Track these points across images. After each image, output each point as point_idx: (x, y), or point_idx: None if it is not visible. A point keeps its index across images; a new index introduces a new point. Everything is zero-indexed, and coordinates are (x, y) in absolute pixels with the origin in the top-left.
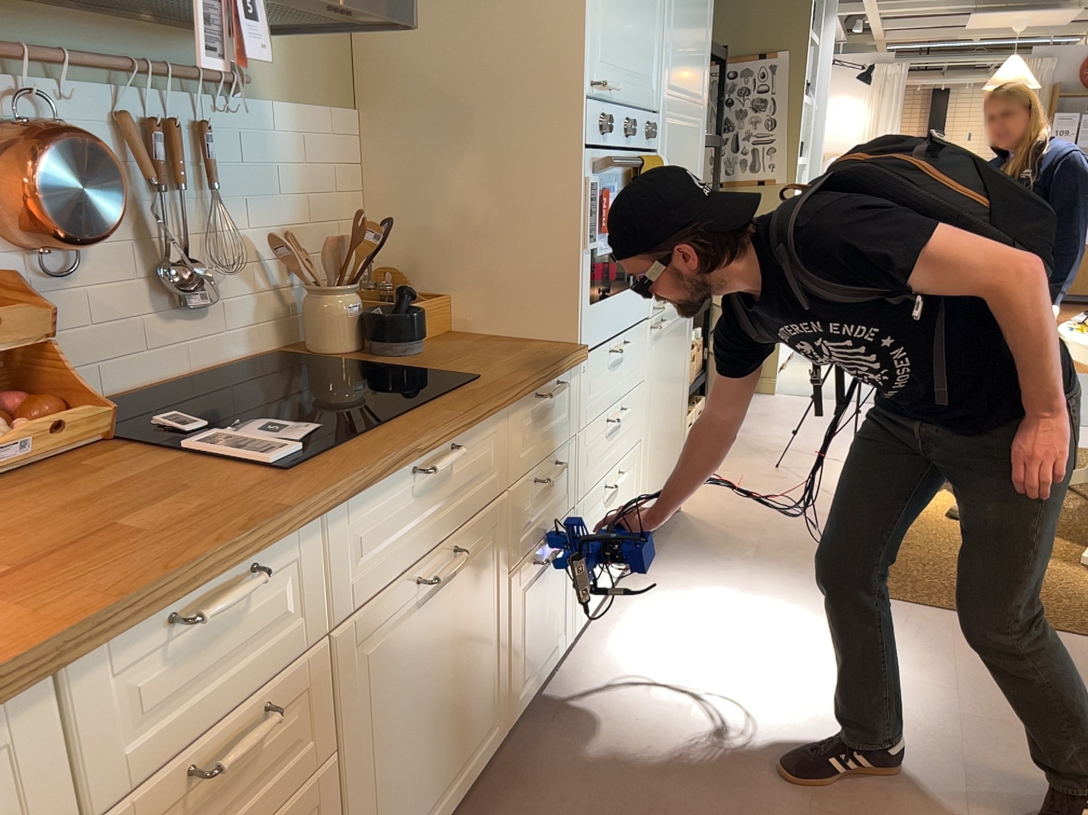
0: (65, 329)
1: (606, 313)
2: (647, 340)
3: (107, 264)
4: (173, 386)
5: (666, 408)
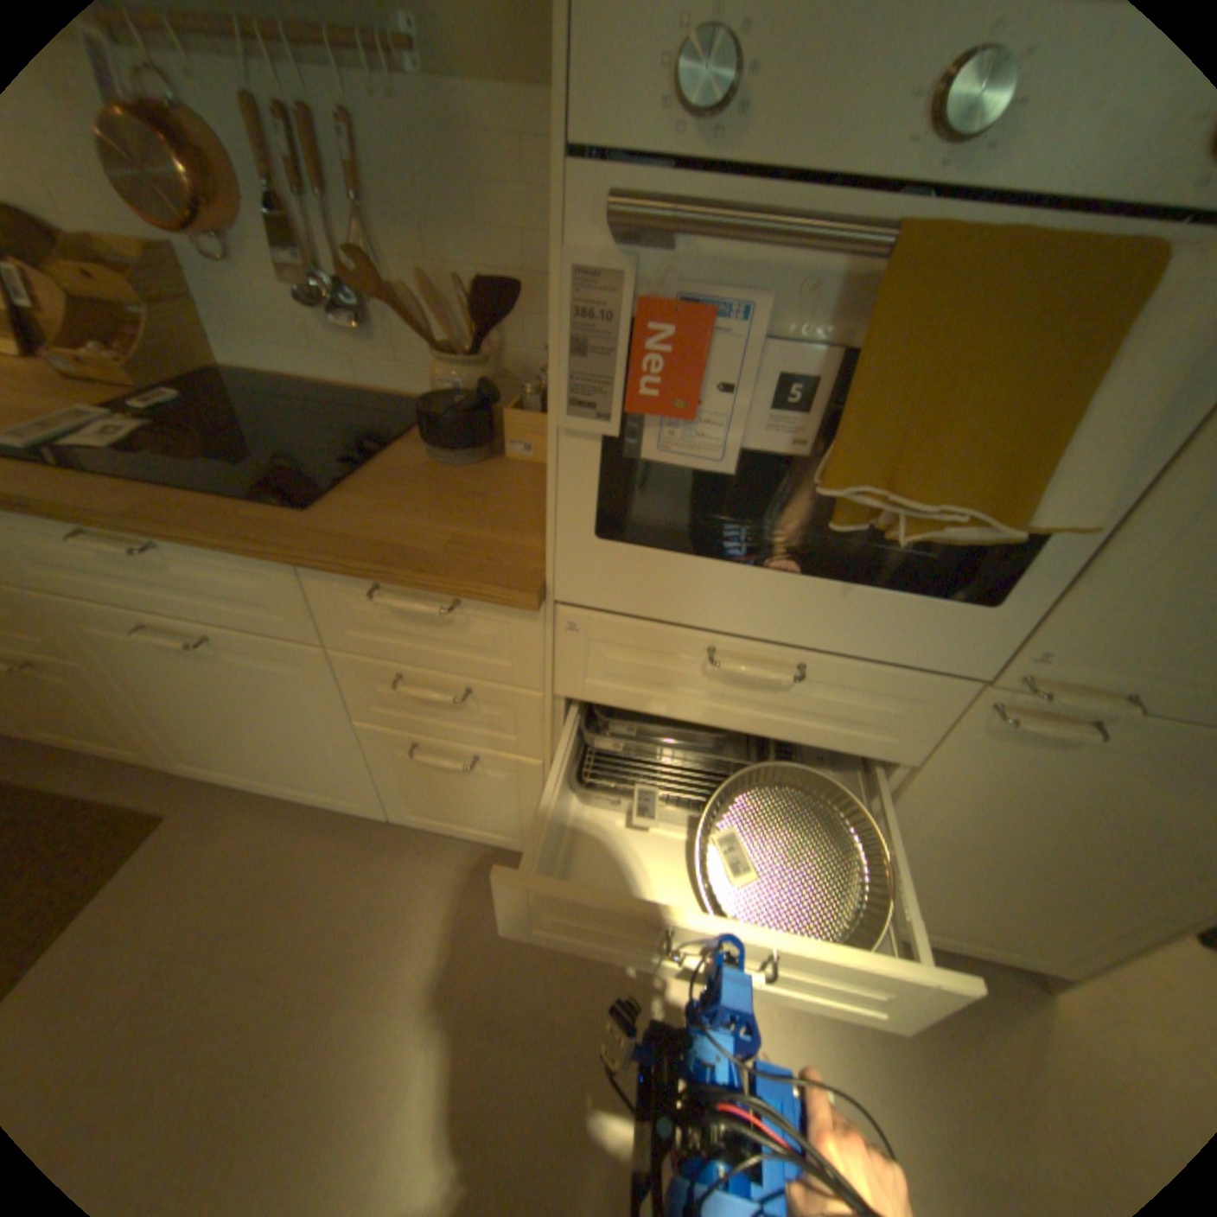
0: (230, 305)
1: (688, 582)
2: (967, 718)
3: (255, 258)
4: (331, 389)
5: (1039, 859)
